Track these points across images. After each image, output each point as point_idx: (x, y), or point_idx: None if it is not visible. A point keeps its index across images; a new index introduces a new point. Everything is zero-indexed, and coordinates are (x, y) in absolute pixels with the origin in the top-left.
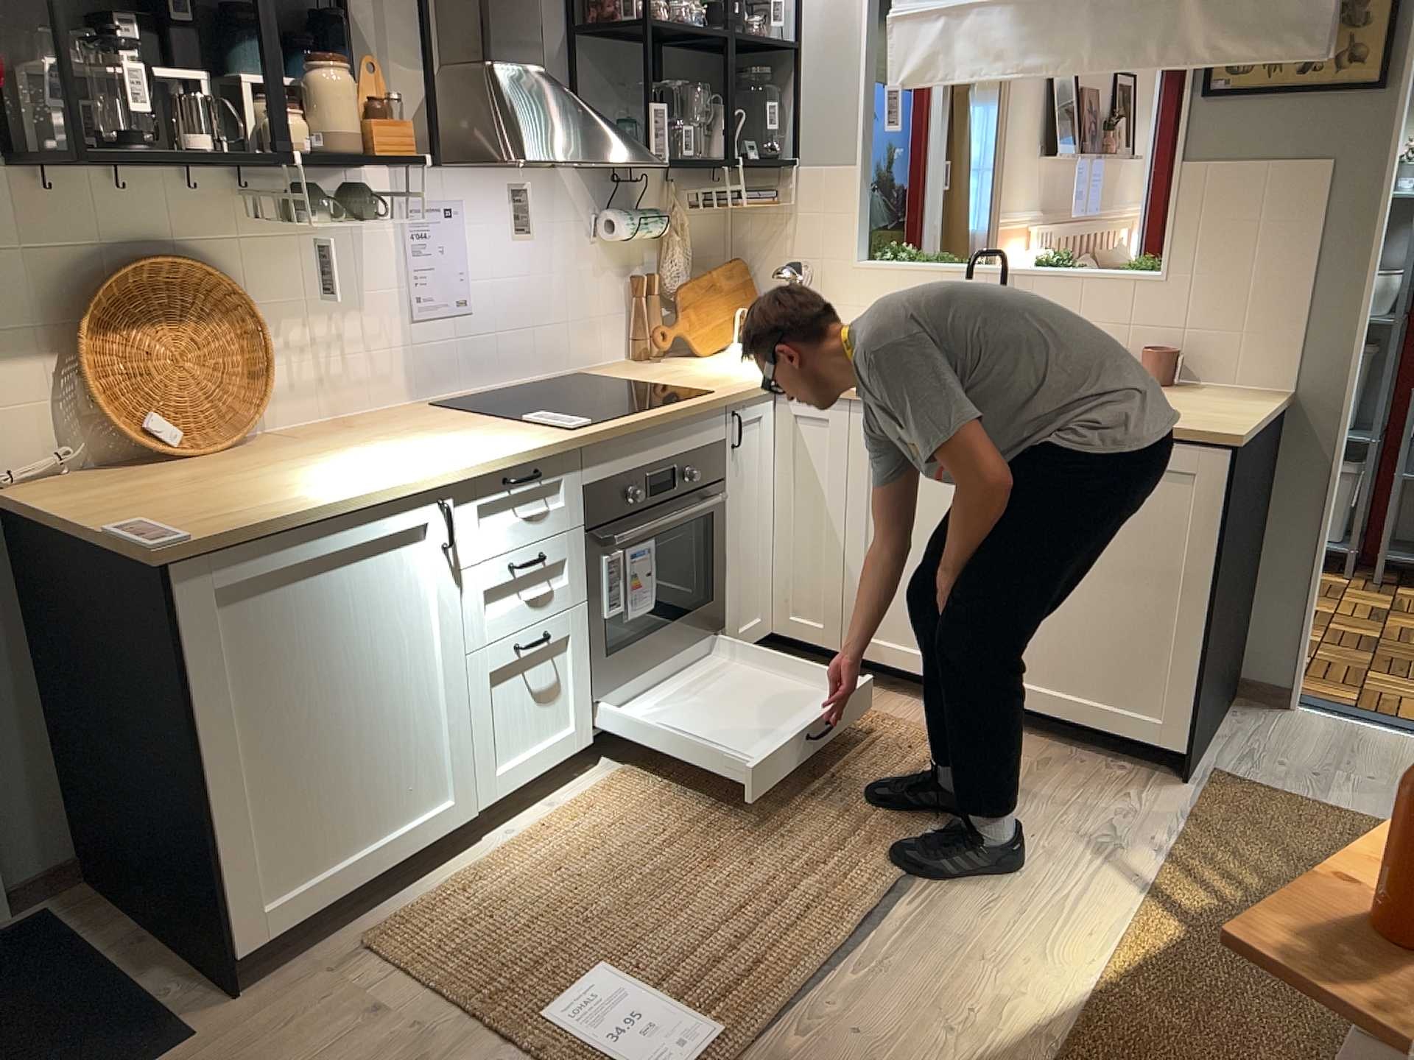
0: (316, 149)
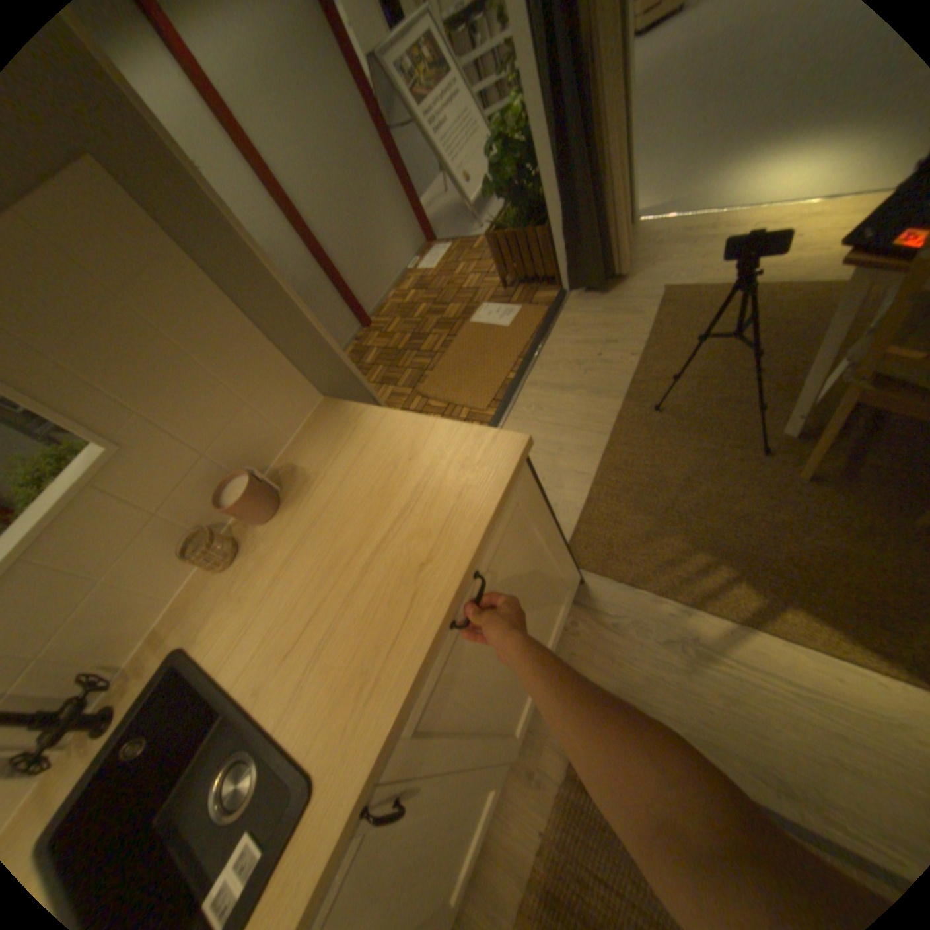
0: None
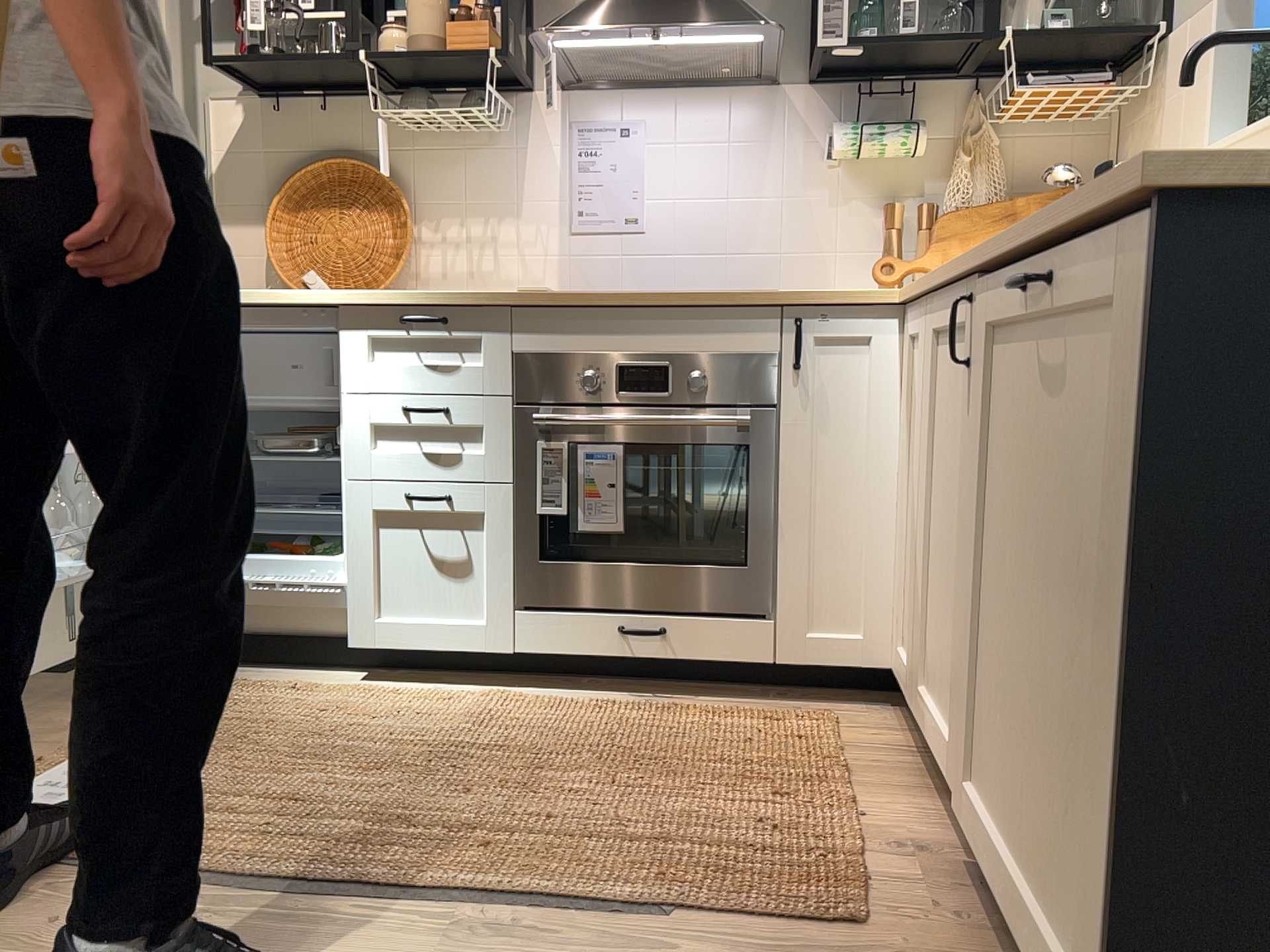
0: (405, 54)
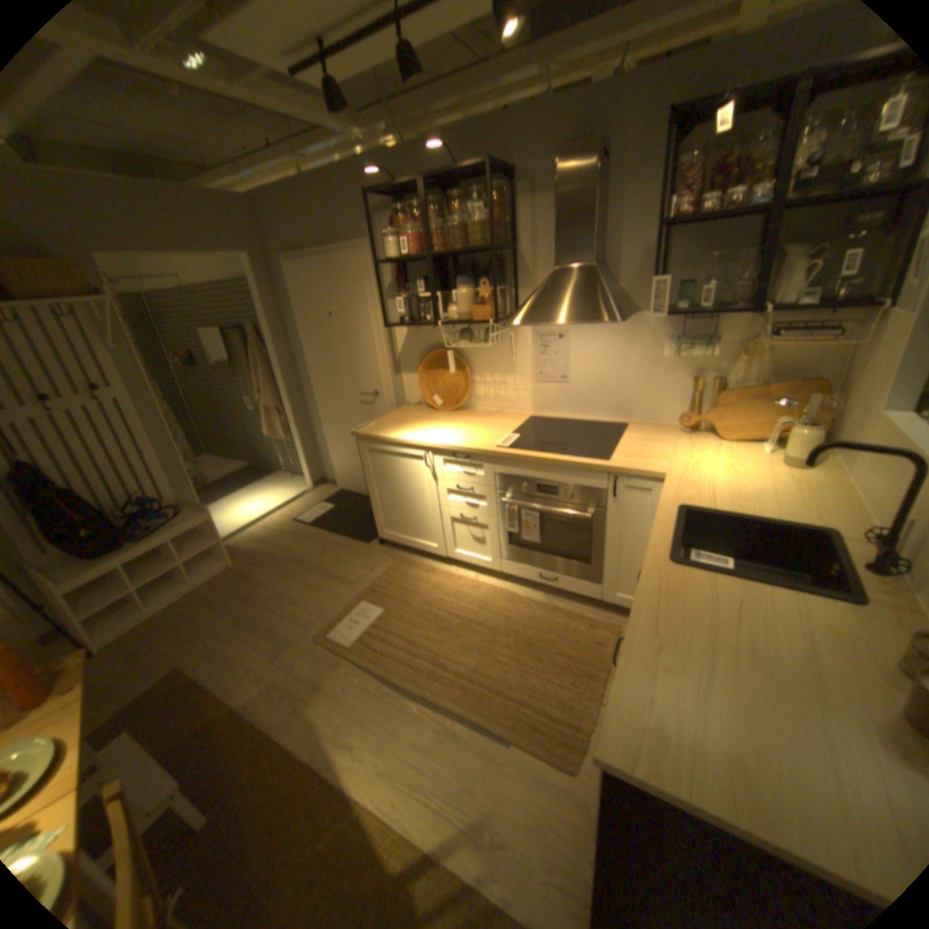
0: (457, 317)
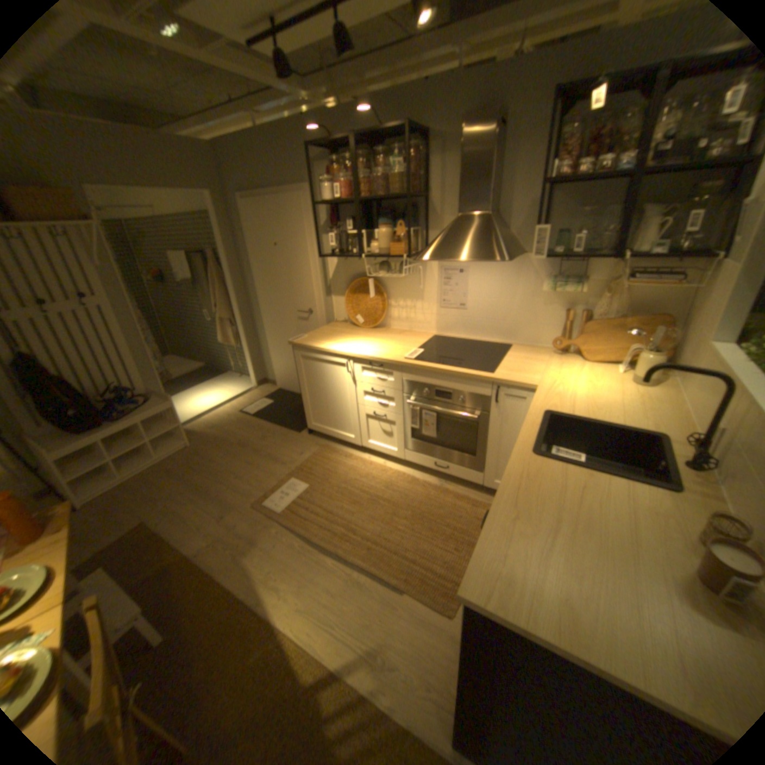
0: (378, 252)
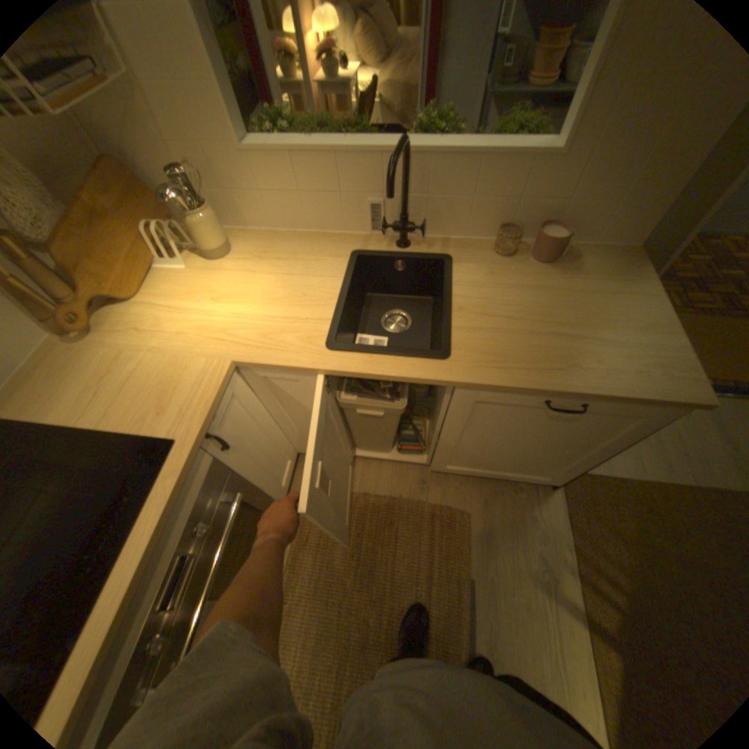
0: None
